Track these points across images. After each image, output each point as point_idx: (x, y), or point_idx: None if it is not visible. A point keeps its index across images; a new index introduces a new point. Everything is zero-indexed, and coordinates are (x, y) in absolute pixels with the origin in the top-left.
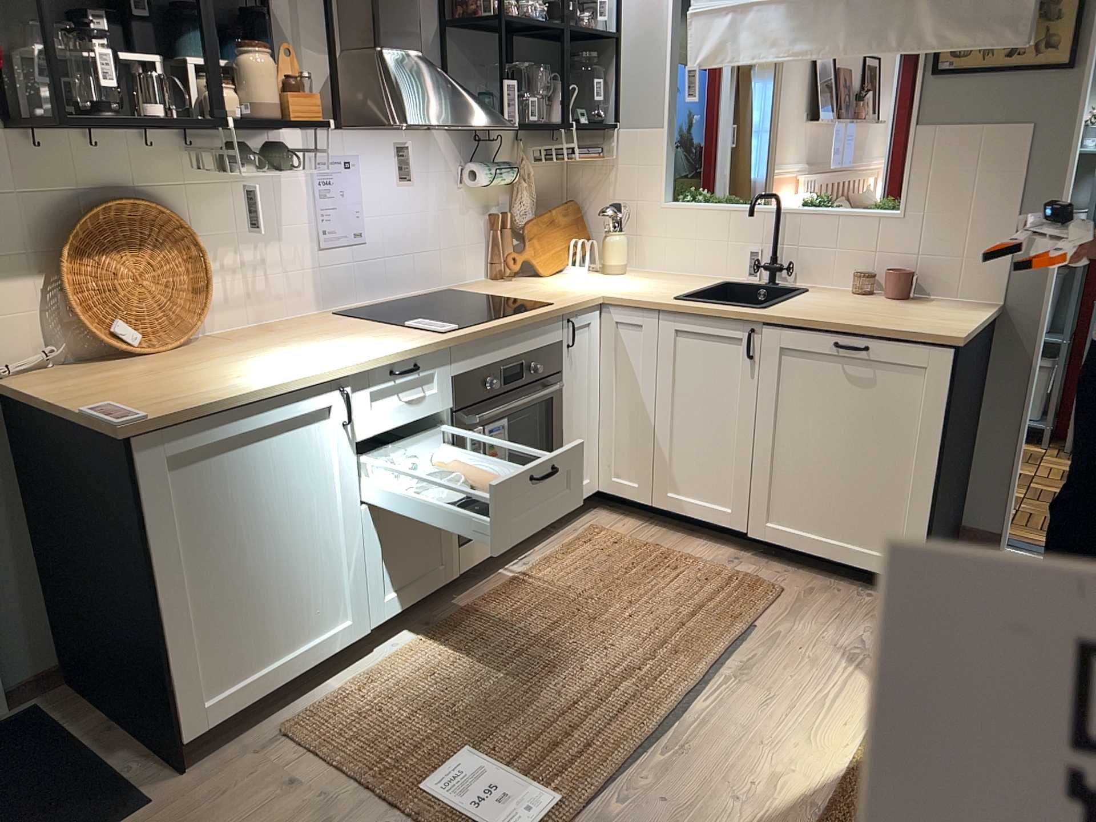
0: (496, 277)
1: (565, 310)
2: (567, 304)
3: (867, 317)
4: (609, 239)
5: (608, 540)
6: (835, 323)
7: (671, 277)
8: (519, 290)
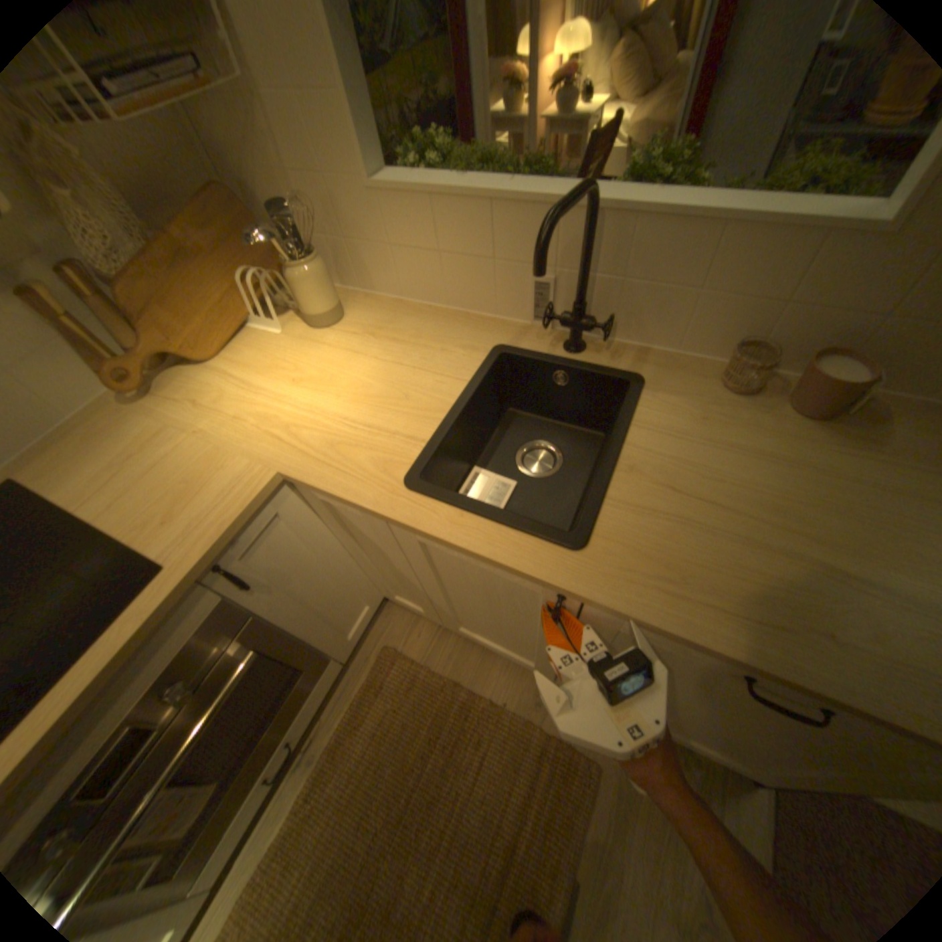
0: (119, 390)
1: (185, 583)
2: (187, 563)
3: (811, 587)
4: (289, 274)
5: (398, 680)
6: (759, 663)
7: (409, 328)
8: (136, 456)
